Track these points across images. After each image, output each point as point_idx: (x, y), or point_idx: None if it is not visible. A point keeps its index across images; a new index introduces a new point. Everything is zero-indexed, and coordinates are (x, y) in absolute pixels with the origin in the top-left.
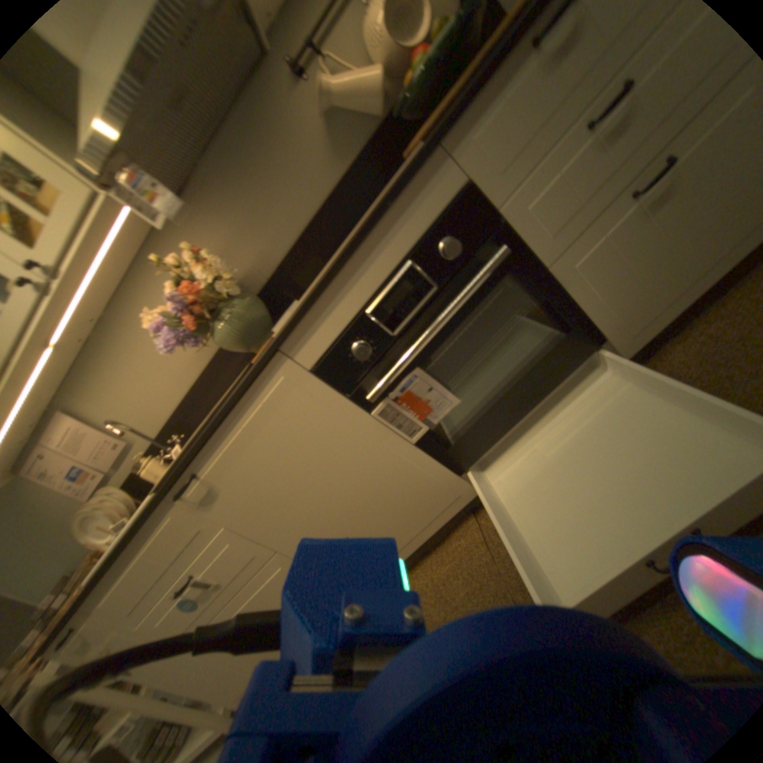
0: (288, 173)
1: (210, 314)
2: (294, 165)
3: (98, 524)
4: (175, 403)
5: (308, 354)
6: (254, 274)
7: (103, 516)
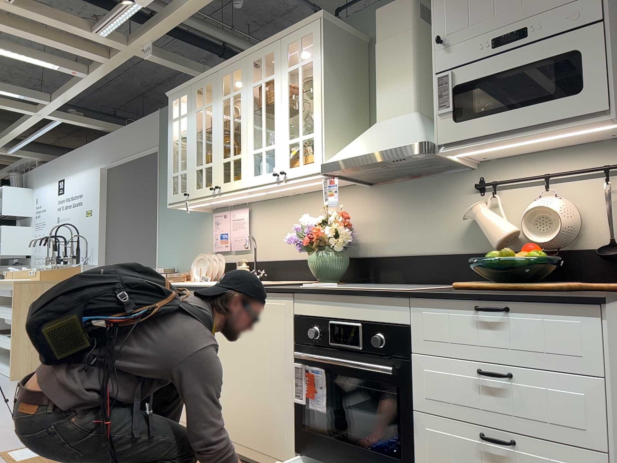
0: (429, 224)
1: (321, 245)
2: (435, 224)
3: (201, 269)
4: (280, 259)
5: (299, 309)
6: (367, 247)
7: (205, 268)
